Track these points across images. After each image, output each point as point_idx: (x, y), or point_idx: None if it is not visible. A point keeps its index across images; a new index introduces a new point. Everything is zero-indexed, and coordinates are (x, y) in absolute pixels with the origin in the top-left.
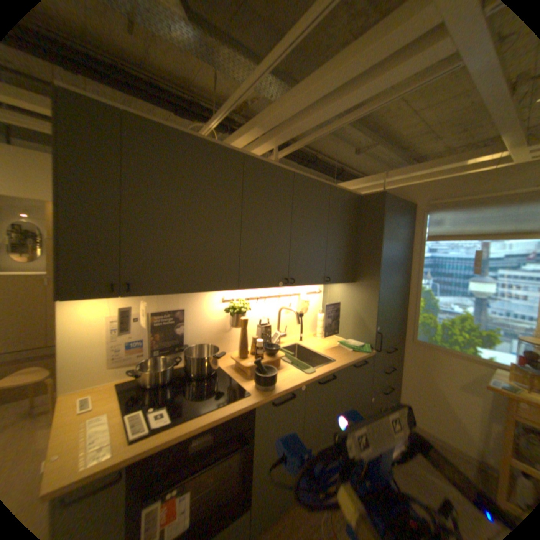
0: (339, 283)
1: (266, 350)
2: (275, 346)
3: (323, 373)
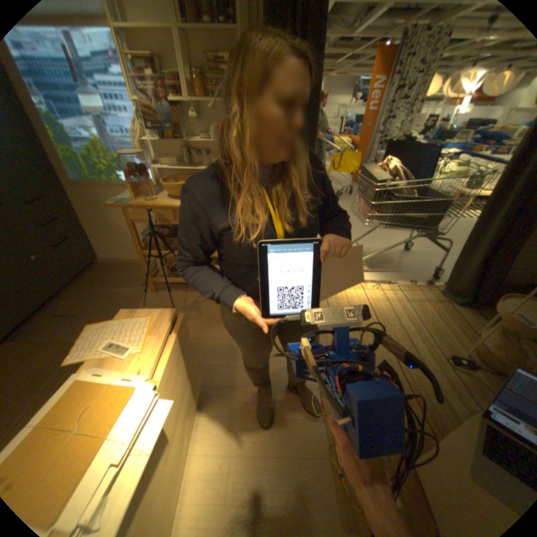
0: None
1: None
2: None
3: None
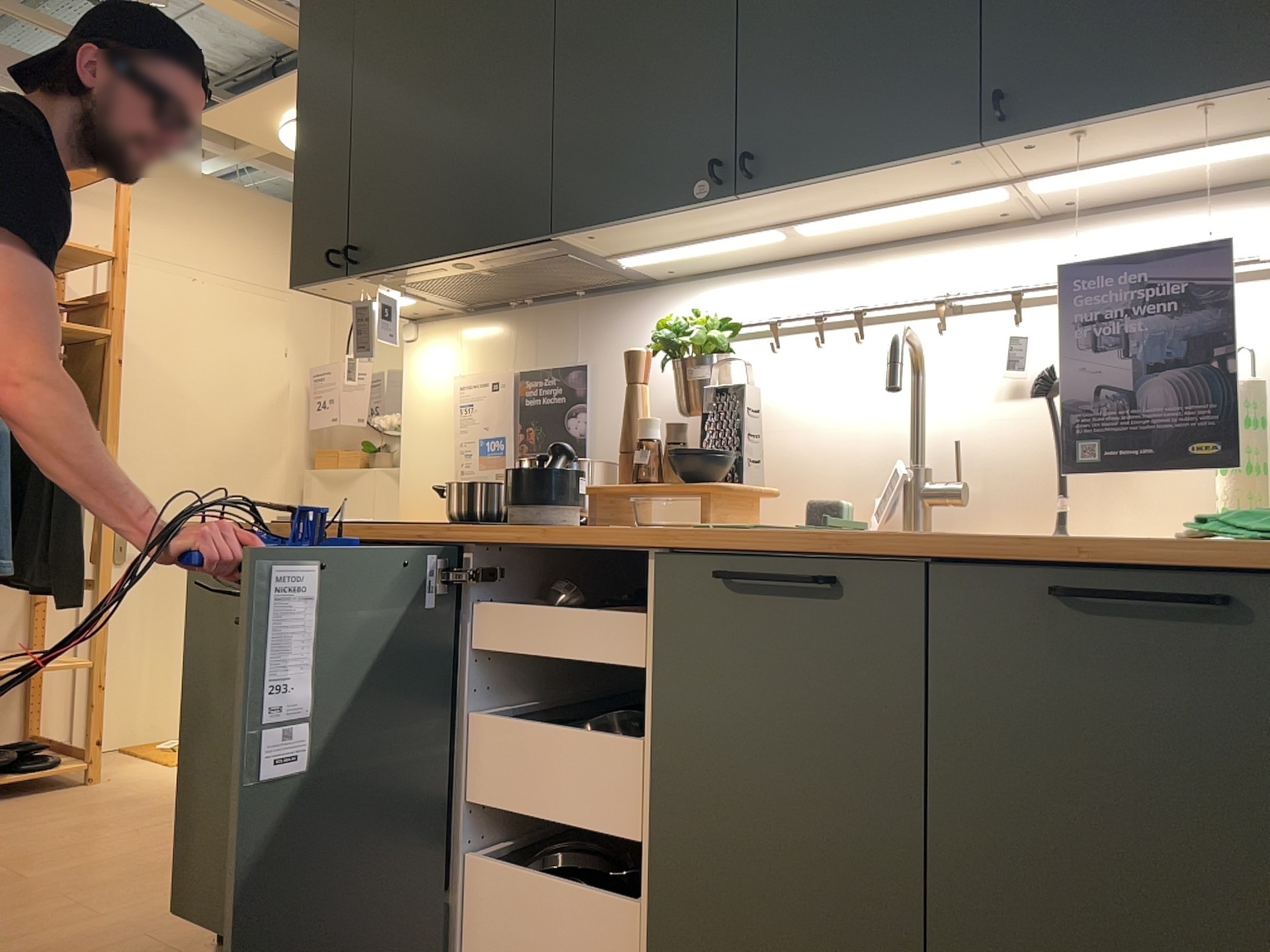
0: (1179, 111)
1: (677, 460)
2: (721, 455)
3: (769, 544)
